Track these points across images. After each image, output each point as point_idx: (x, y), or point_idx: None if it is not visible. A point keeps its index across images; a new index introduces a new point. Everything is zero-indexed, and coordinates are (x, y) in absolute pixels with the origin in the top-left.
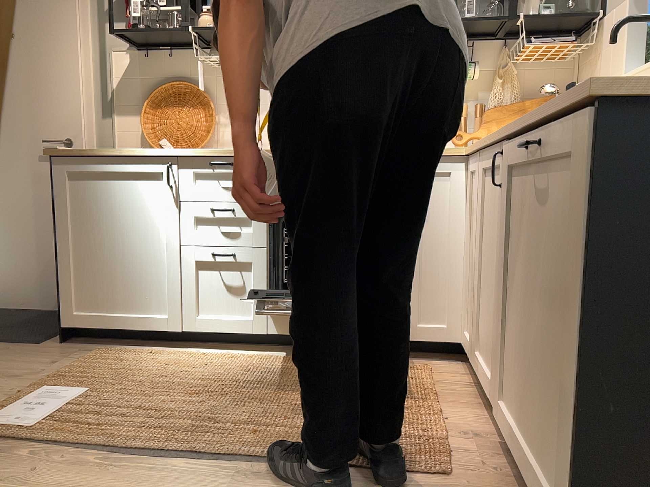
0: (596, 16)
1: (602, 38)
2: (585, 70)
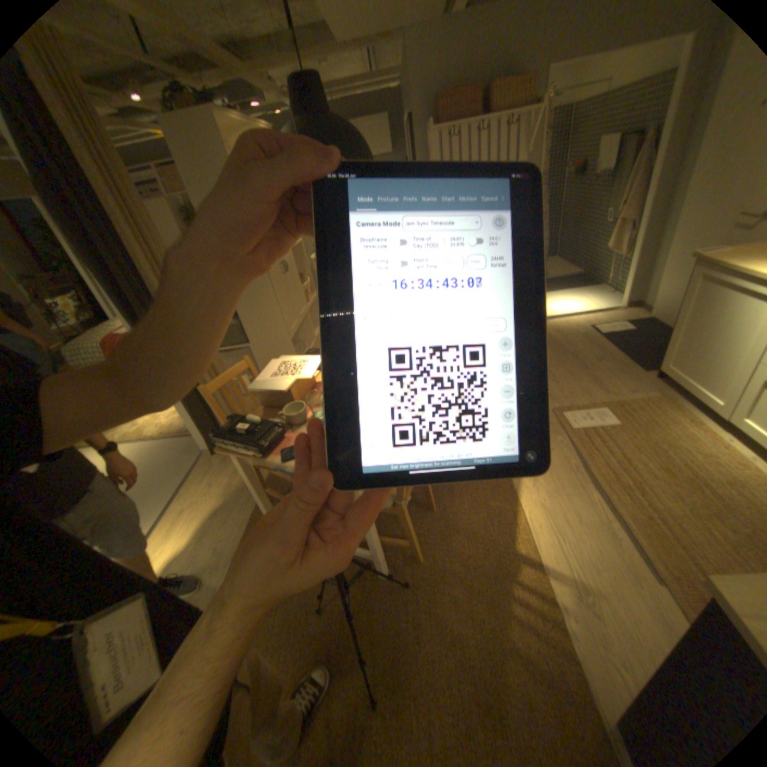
0: None
1: None
2: None
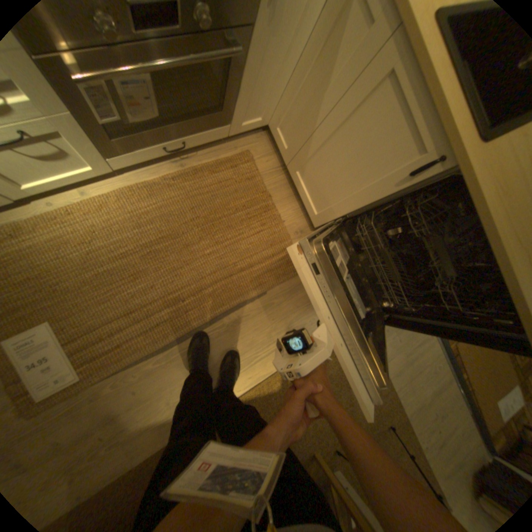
0: None
1: None
2: None
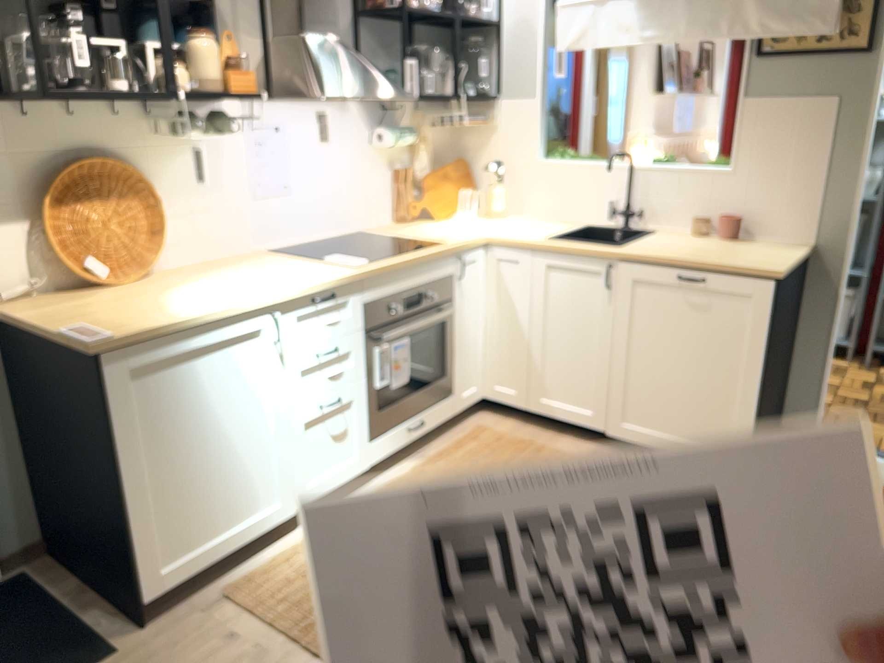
0: (498, 97)
1: (503, 117)
2: (476, 136)
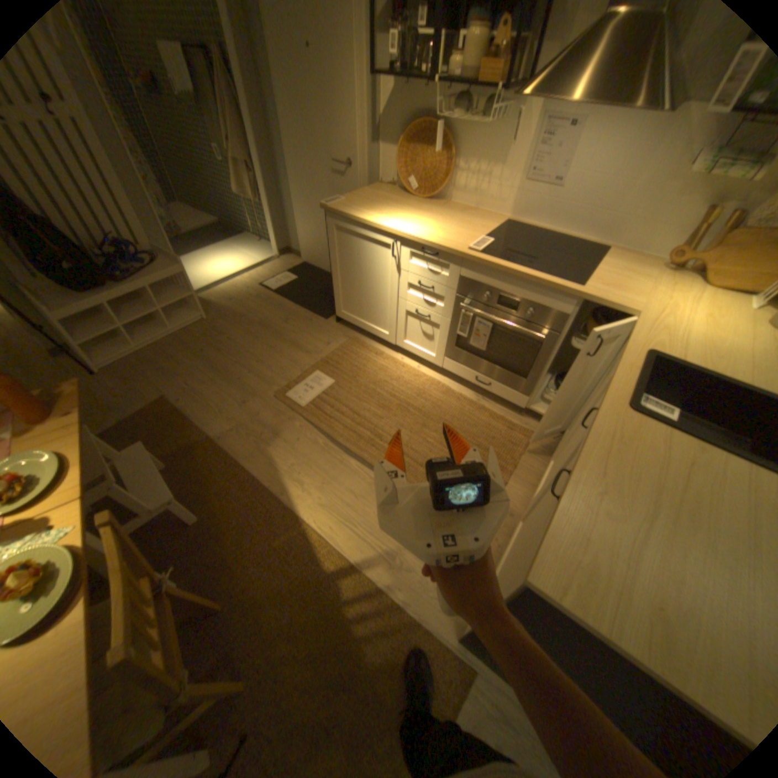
0: None
1: None
2: None
